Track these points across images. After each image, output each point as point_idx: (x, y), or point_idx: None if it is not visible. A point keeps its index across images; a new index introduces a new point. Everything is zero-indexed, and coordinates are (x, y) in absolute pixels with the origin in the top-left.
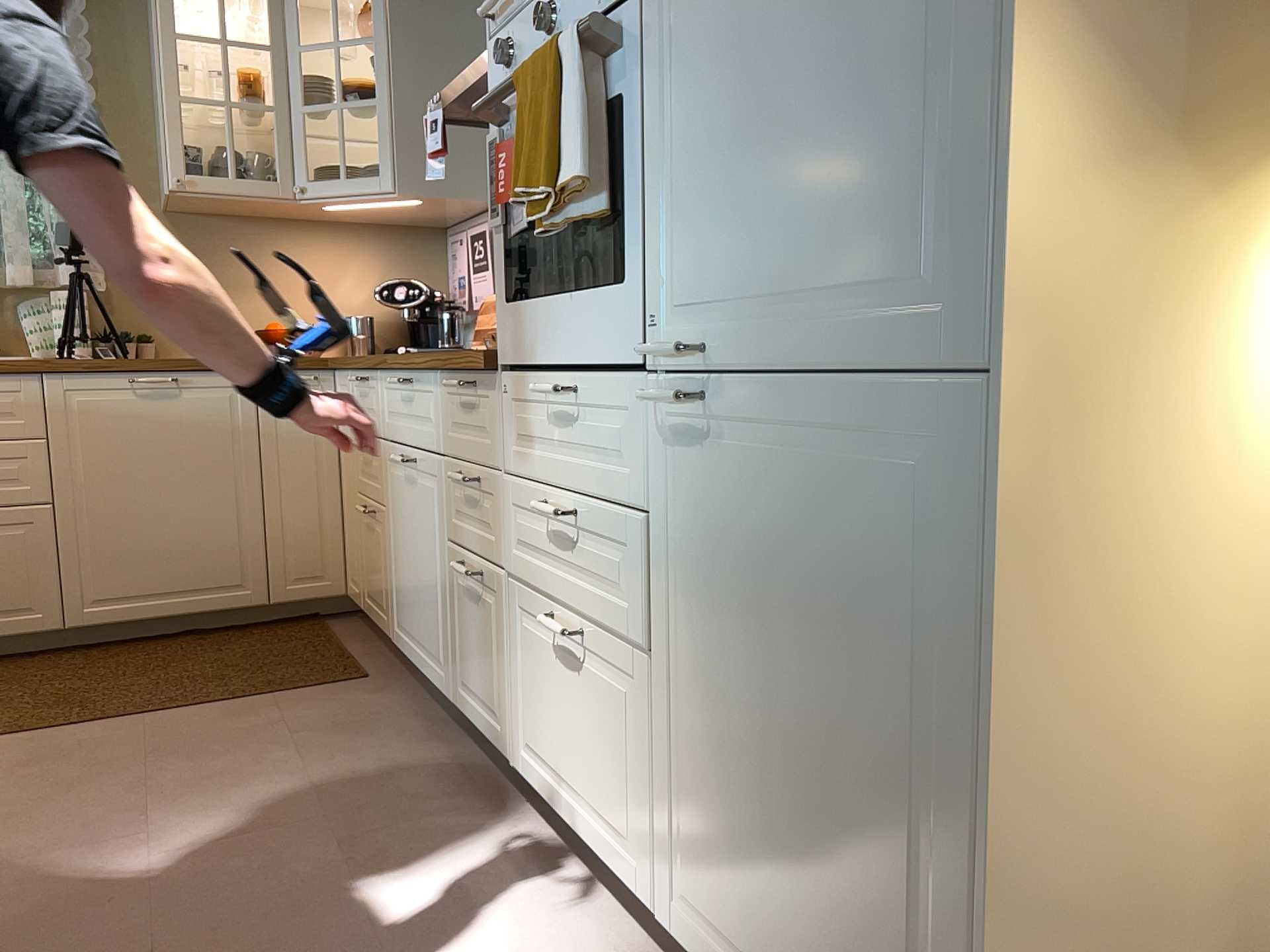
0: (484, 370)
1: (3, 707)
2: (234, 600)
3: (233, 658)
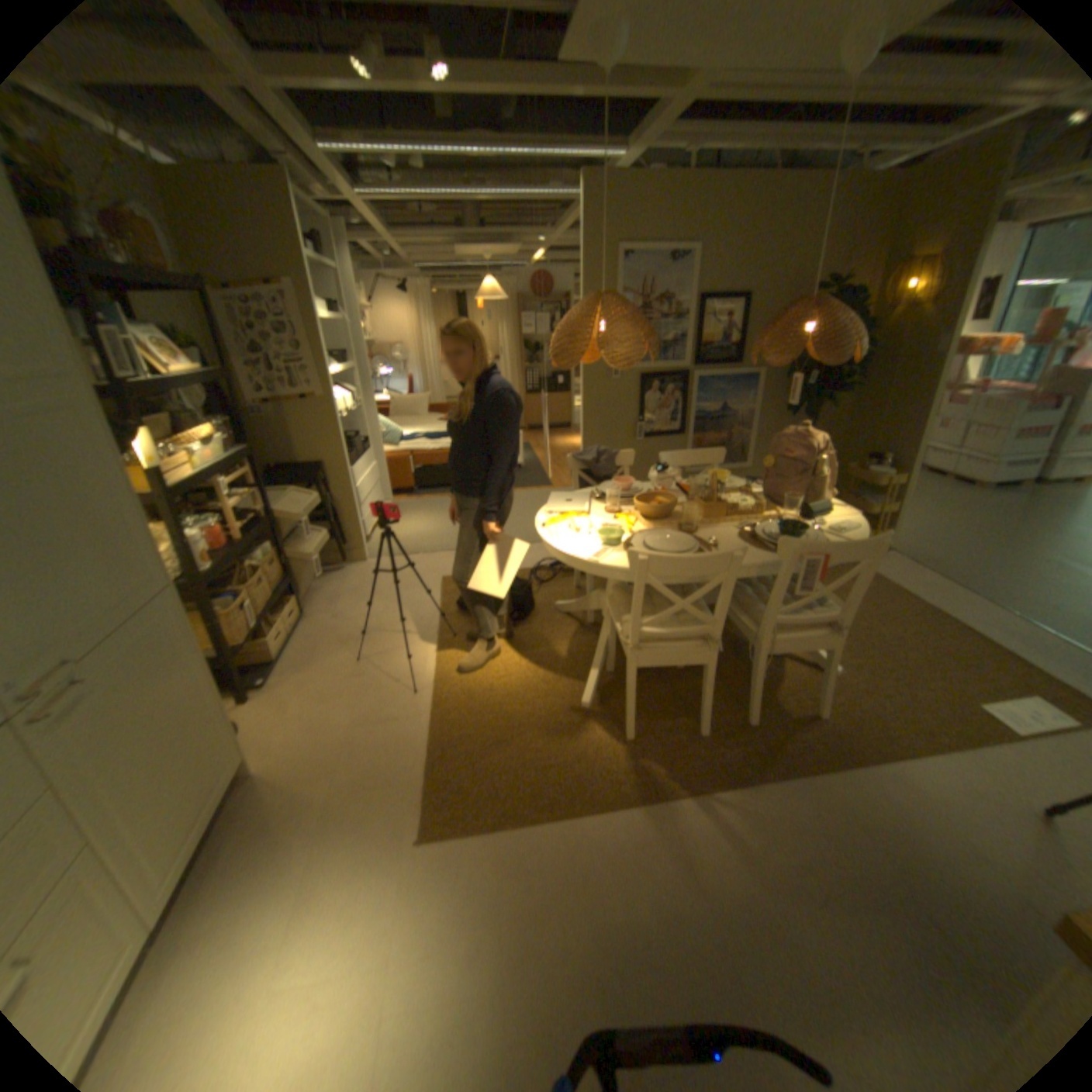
0: None
1: None
2: None
3: None
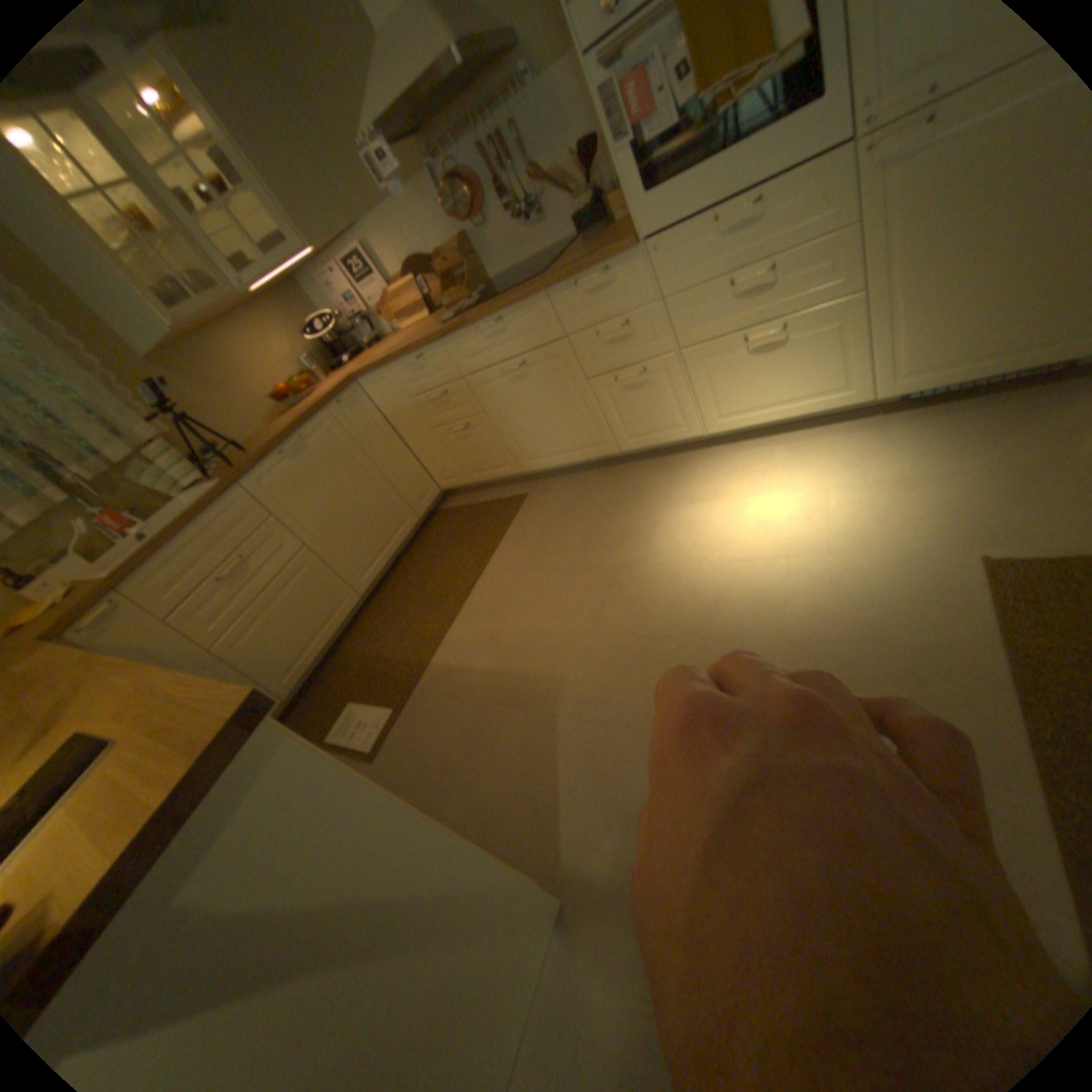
0: (630, 247)
1: (410, 628)
2: (408, 526)
3: (449, 541)
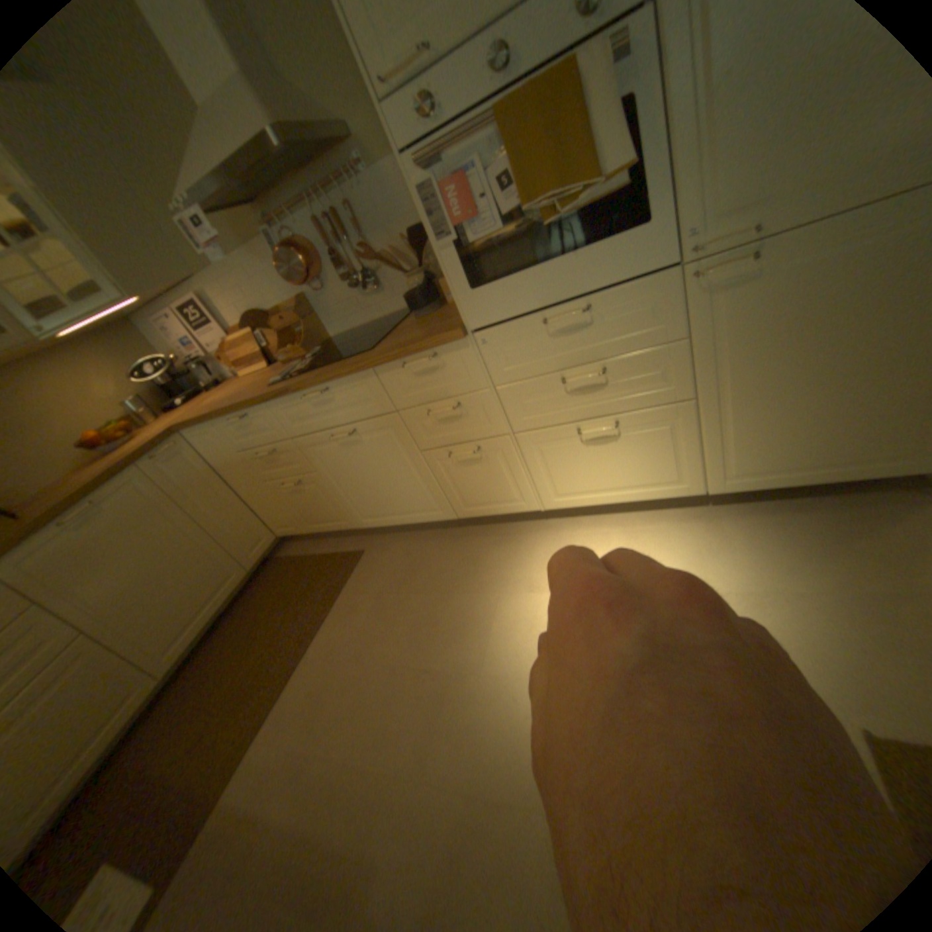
0: (457, 339)
1: (208, 734)
2: (232, 584)
3: (276, 603)
